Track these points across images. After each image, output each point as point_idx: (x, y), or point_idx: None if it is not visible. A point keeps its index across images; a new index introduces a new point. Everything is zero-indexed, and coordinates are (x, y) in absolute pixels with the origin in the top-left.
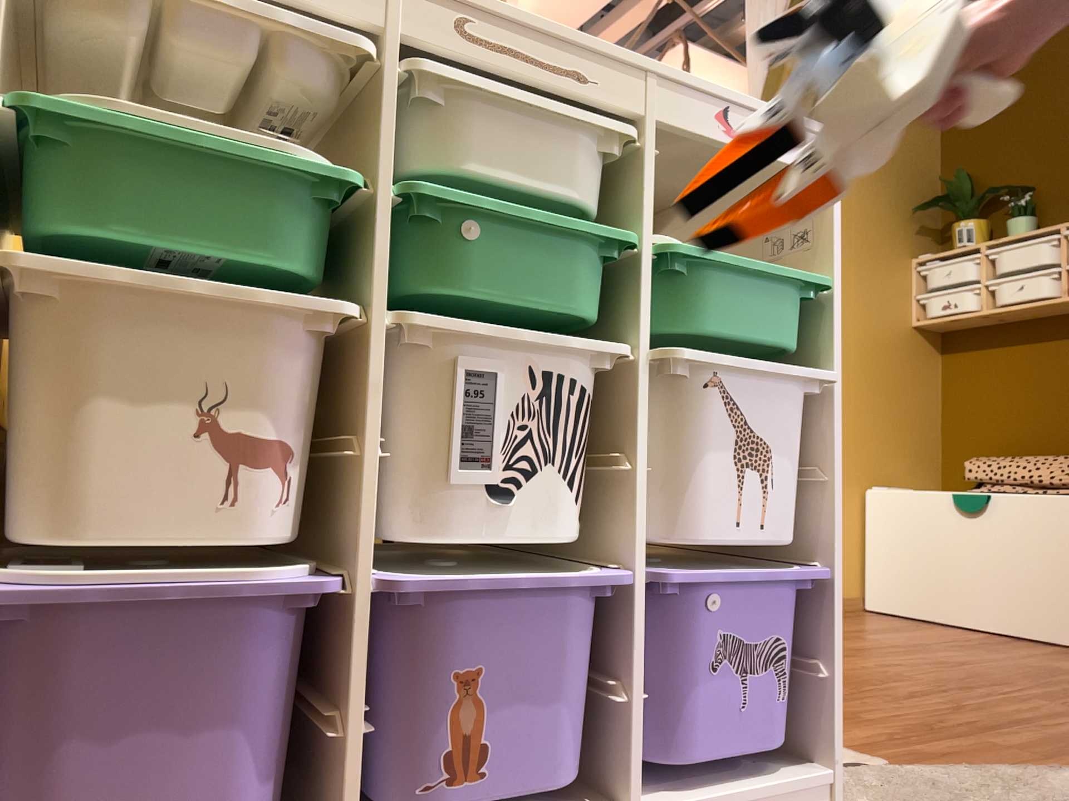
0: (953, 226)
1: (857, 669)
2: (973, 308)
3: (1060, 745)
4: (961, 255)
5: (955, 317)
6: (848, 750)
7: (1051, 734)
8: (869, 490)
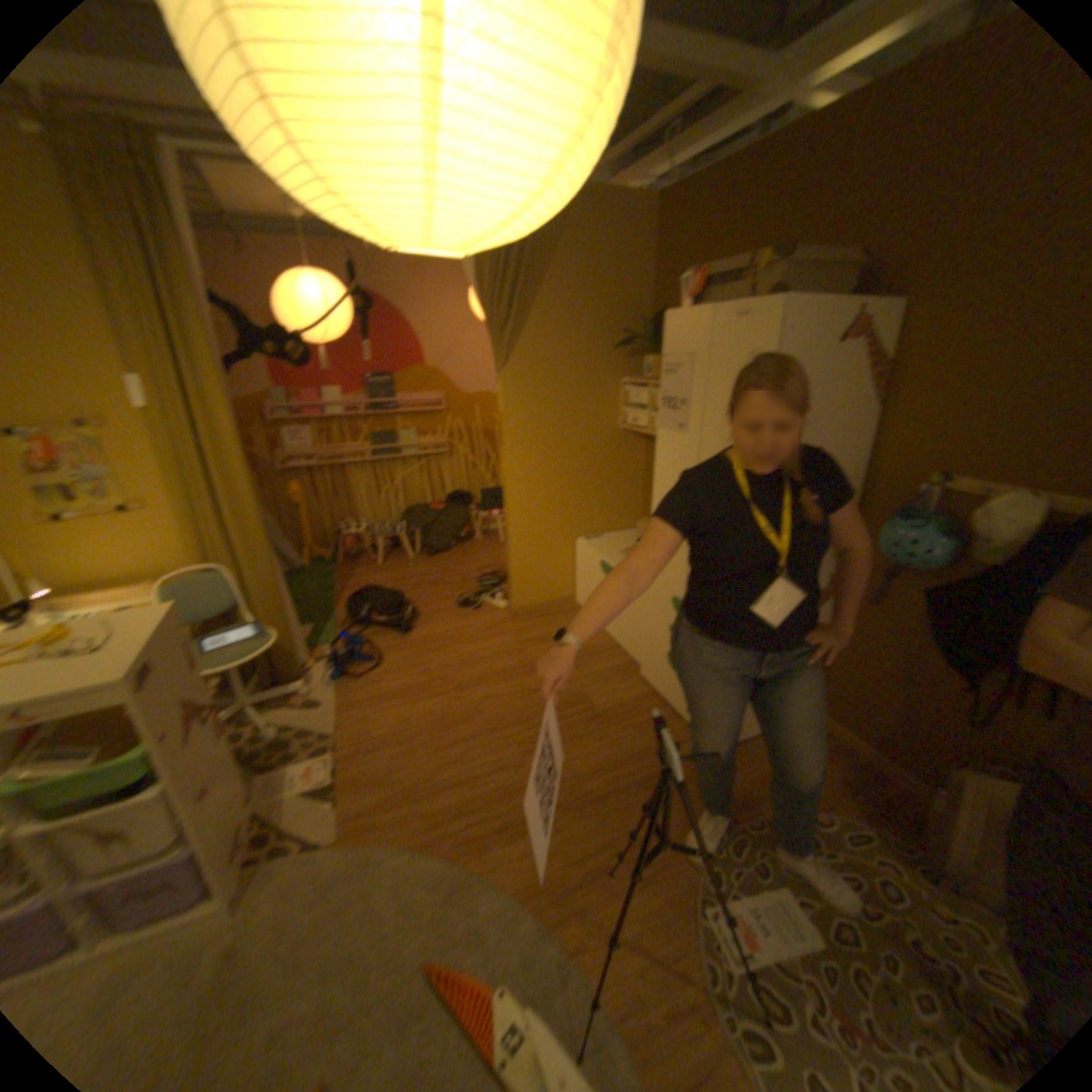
0: (646, 359)
1: (459, 713)
2: (647, 428)
3: (446, 823)
4: (648, 384)
5: (639, 432)
6: (322, 839)
7: (458, 809)
8: (576, 545)
